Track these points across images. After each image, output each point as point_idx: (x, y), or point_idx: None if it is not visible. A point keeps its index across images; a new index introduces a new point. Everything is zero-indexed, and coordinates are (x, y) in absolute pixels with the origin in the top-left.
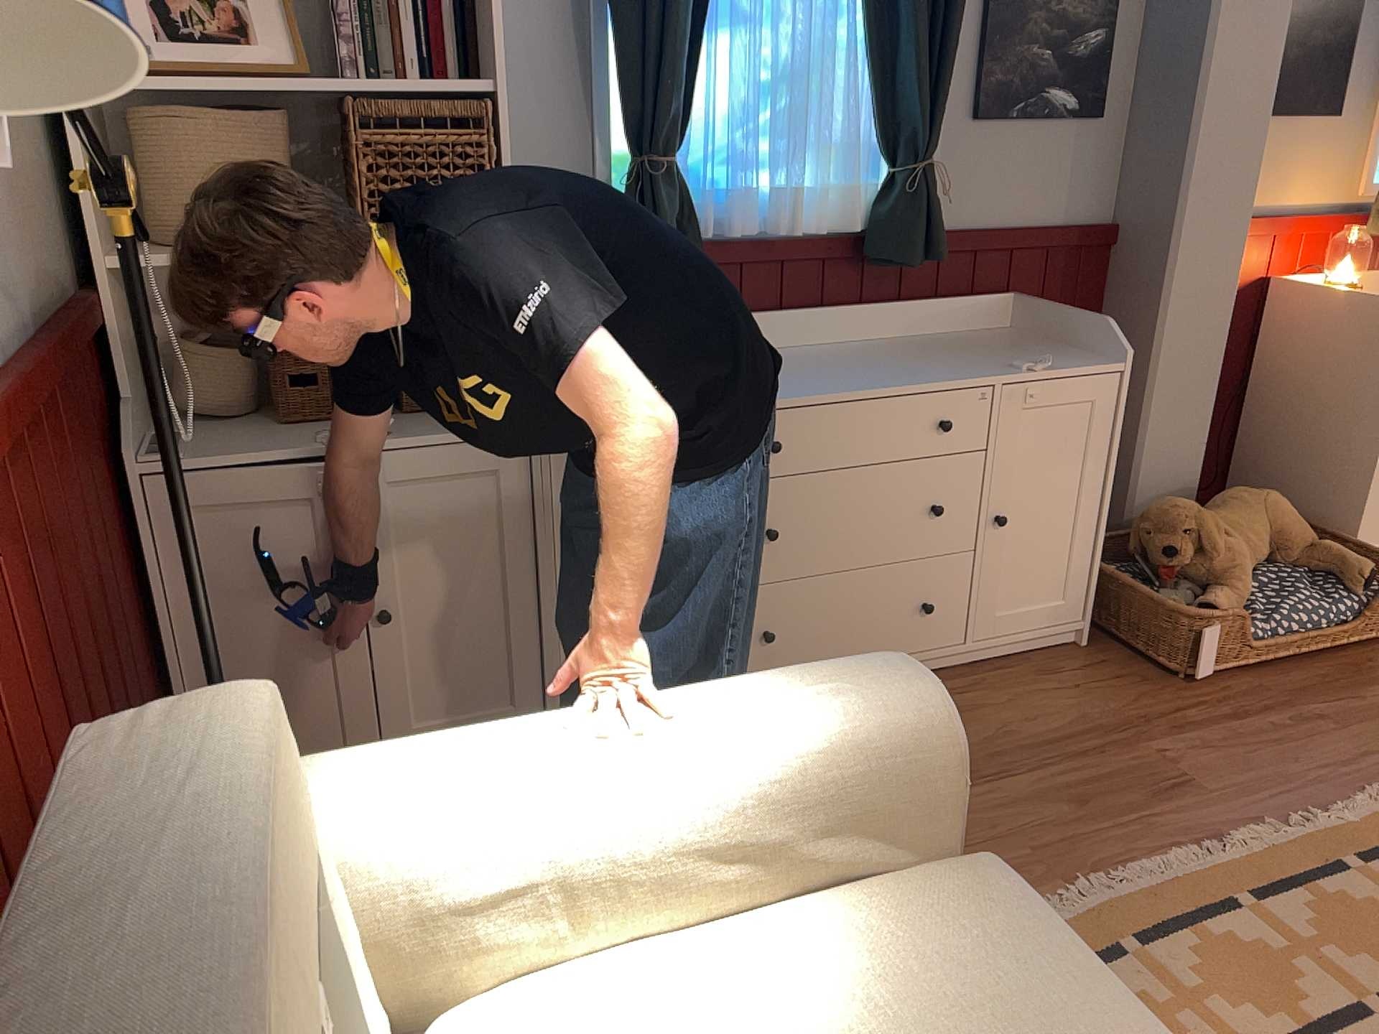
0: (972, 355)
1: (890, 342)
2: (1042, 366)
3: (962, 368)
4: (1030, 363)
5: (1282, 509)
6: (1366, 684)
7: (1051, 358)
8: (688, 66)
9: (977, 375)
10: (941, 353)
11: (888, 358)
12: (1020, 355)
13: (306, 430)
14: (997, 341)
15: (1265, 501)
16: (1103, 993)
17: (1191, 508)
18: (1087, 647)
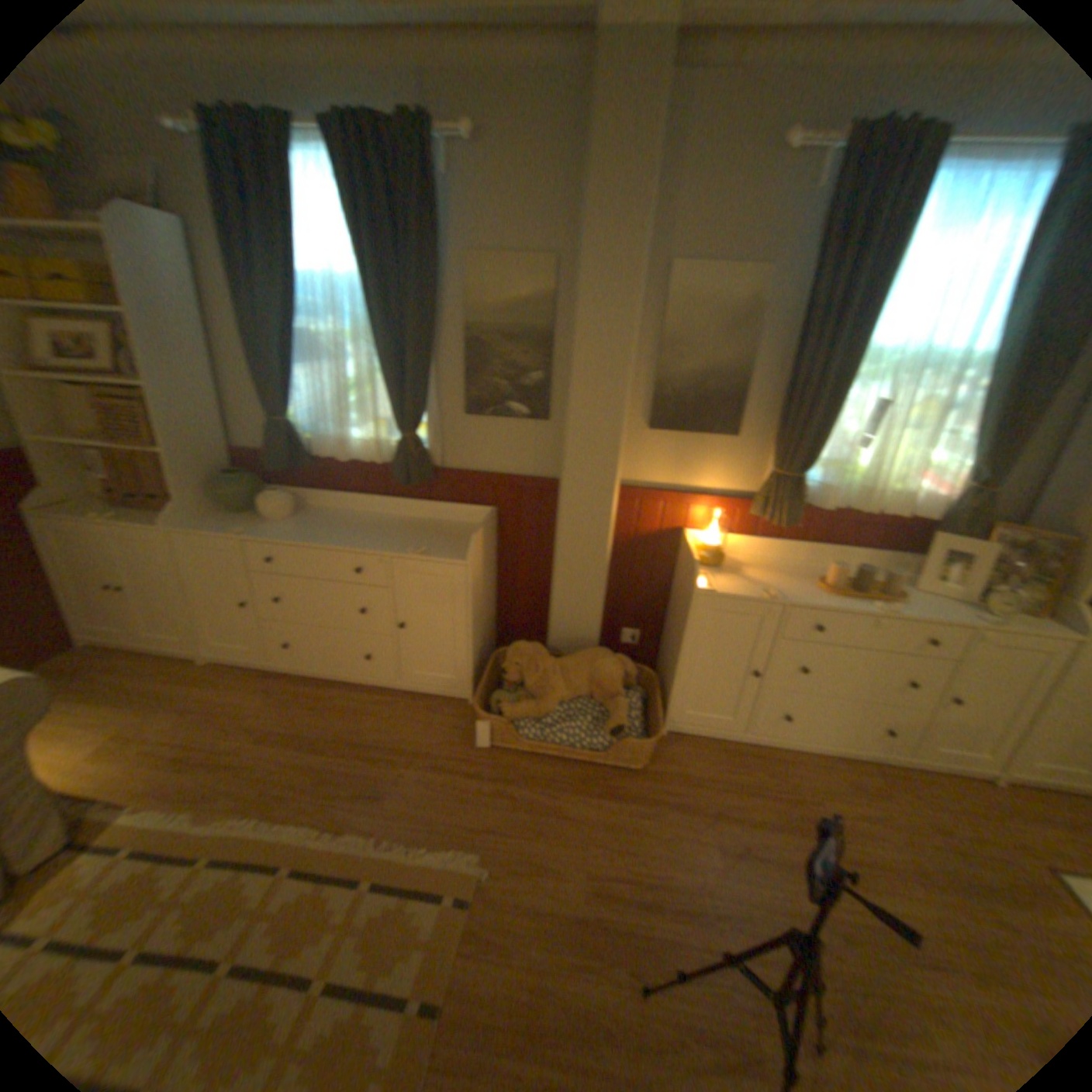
0: (417, 538)
1: (411, 521)
2: (414, 553)
3: (387, 544)
4: (414, 550)
5: (602, 670)
6: (573, 793)
7: (443, 549)
8: (285, 378)
9: (382, 549)
10: (410, 533)
11: (379, 530)
12: (435, 544)
13: (108, 509)
14: (455, 533)
15: (595, 663)
16: None
17: (527, 652)
18: (471, 706)
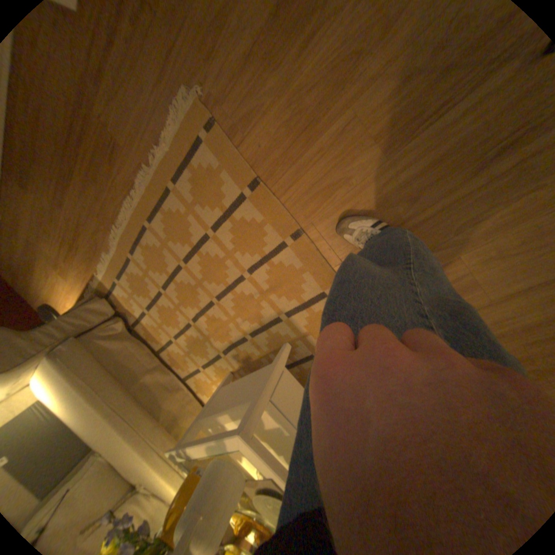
0: None
1: None
2: None
3: None
4: None
5: None
6: None
7: None
8: None
9: None
10: None
11: None
12: None
13: None
14: None
15: None
16: (72, 393)
17: None
18: None
